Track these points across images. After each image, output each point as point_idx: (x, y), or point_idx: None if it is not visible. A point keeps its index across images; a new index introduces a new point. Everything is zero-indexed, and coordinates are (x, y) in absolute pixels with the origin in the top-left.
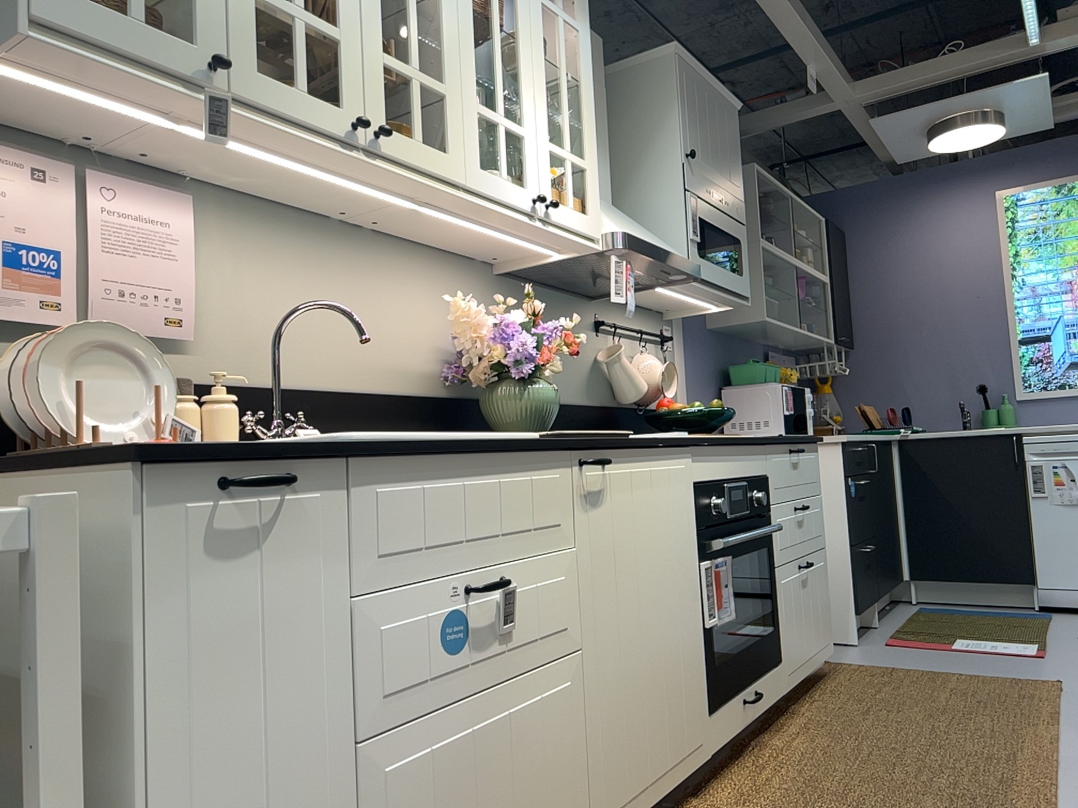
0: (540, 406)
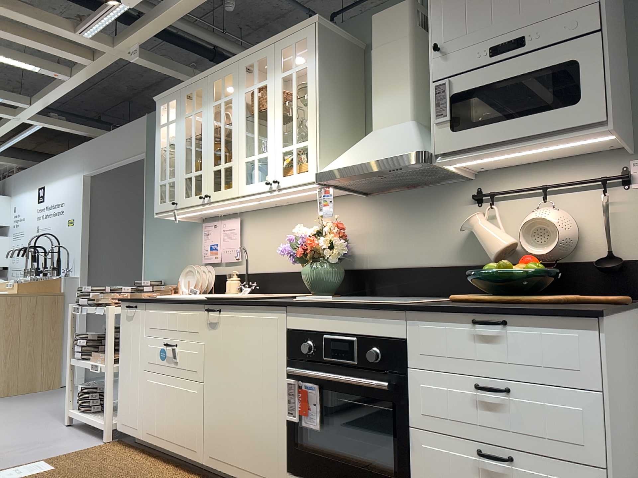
0: (310, 277)
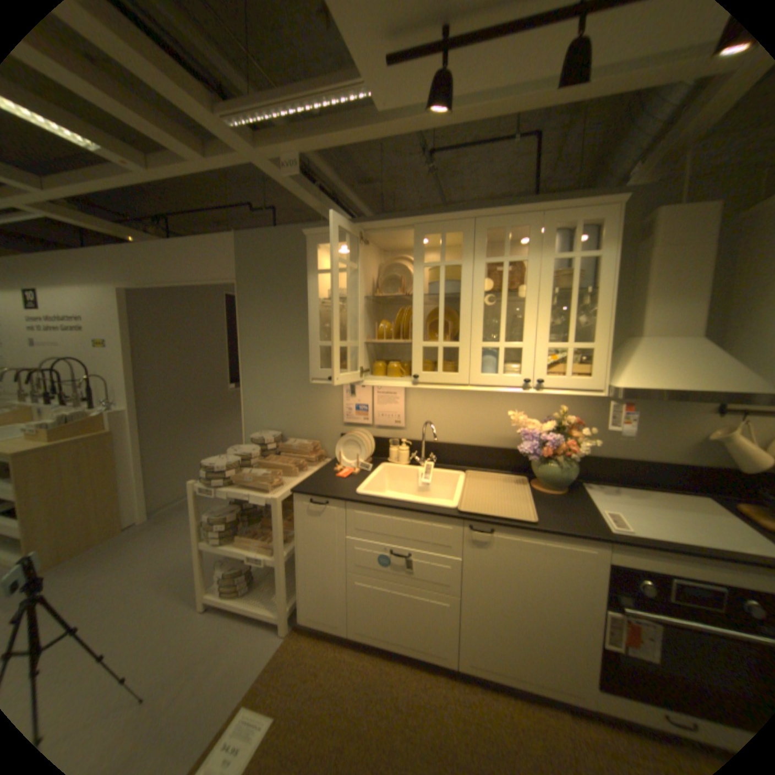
0: (553, 475)
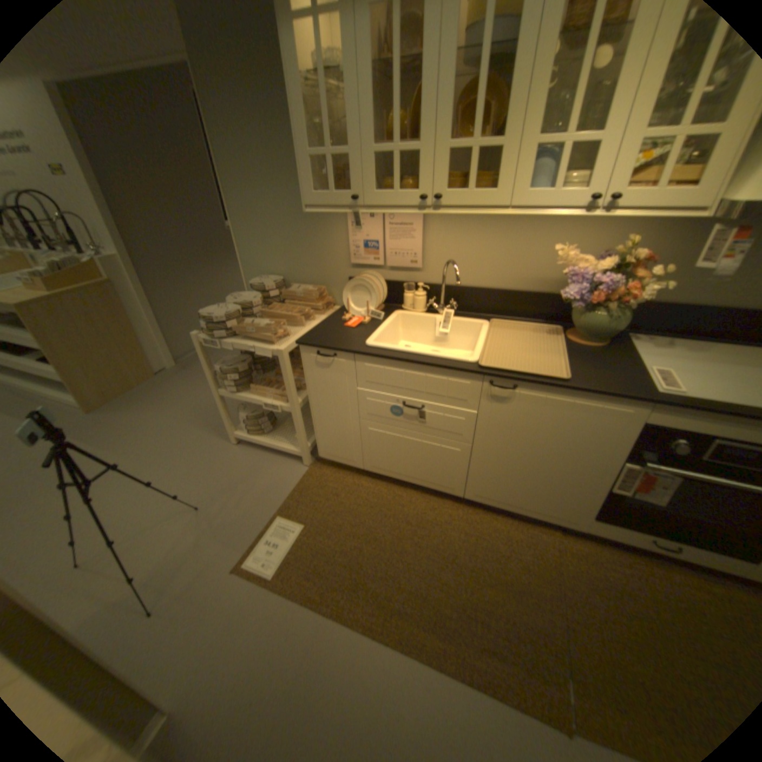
0: (598, 325)
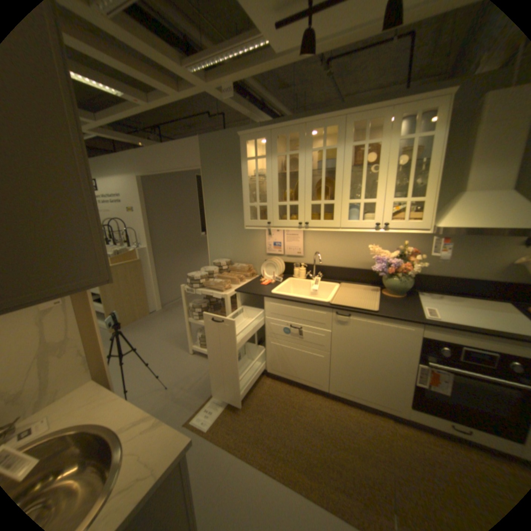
0: (395, 285)
